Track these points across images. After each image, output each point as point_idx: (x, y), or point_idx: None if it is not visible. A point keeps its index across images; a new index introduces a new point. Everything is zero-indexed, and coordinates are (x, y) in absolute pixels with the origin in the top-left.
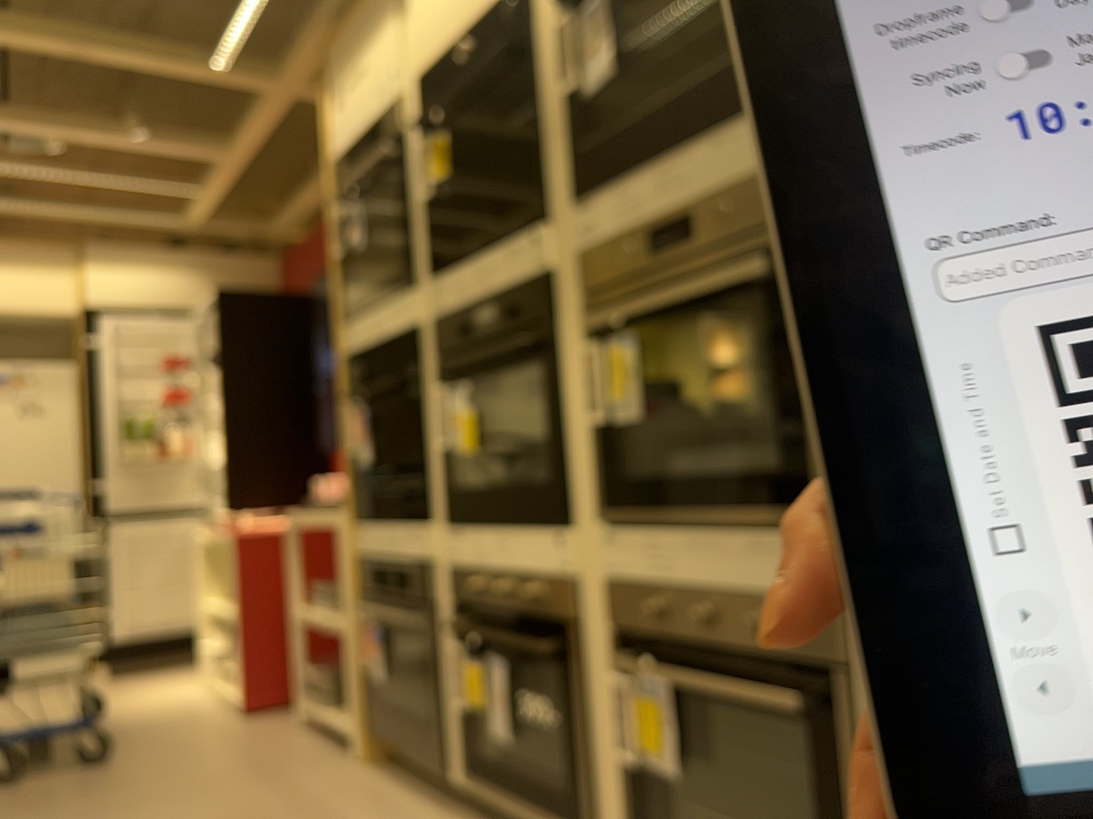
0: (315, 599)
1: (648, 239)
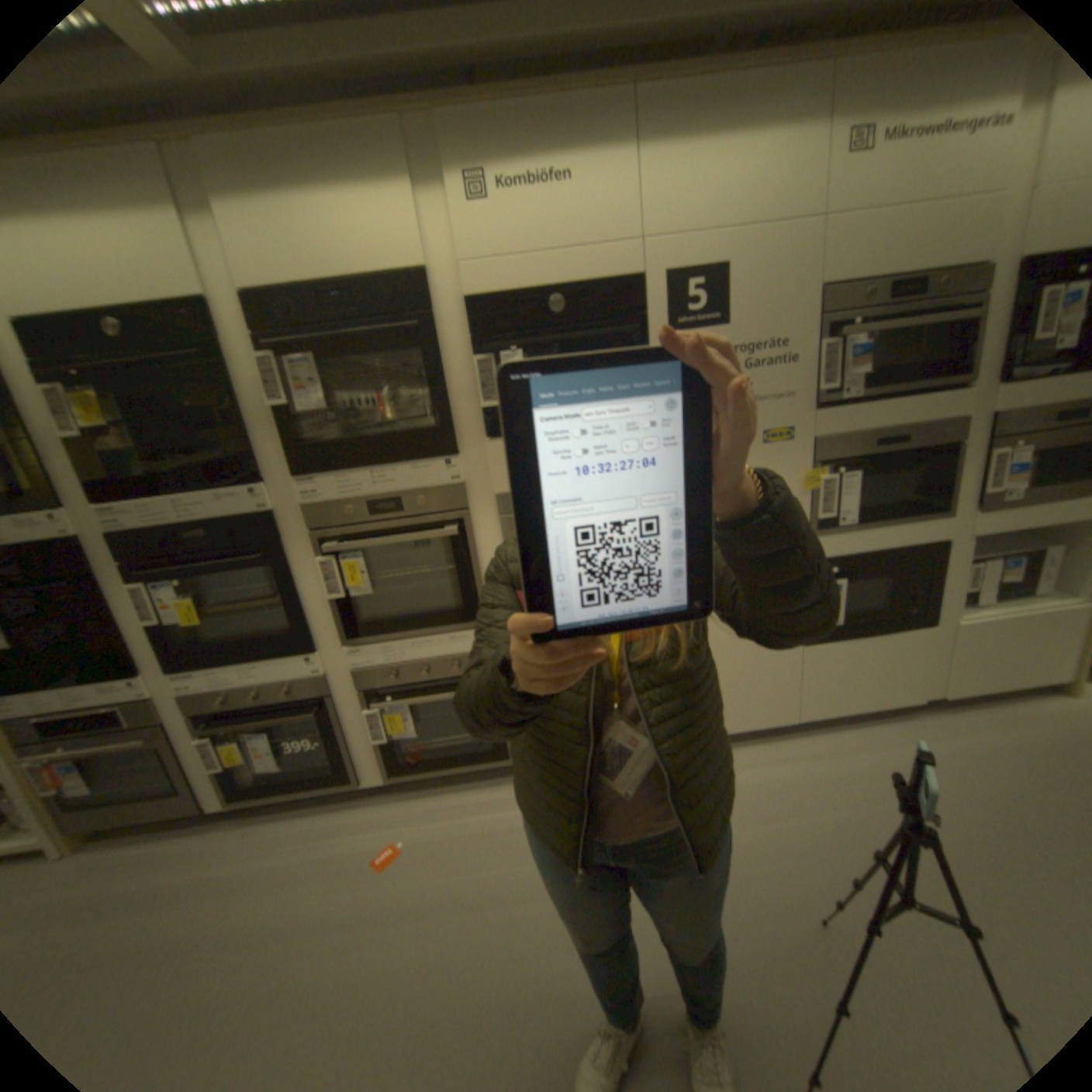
0: None
1: (367, 509)
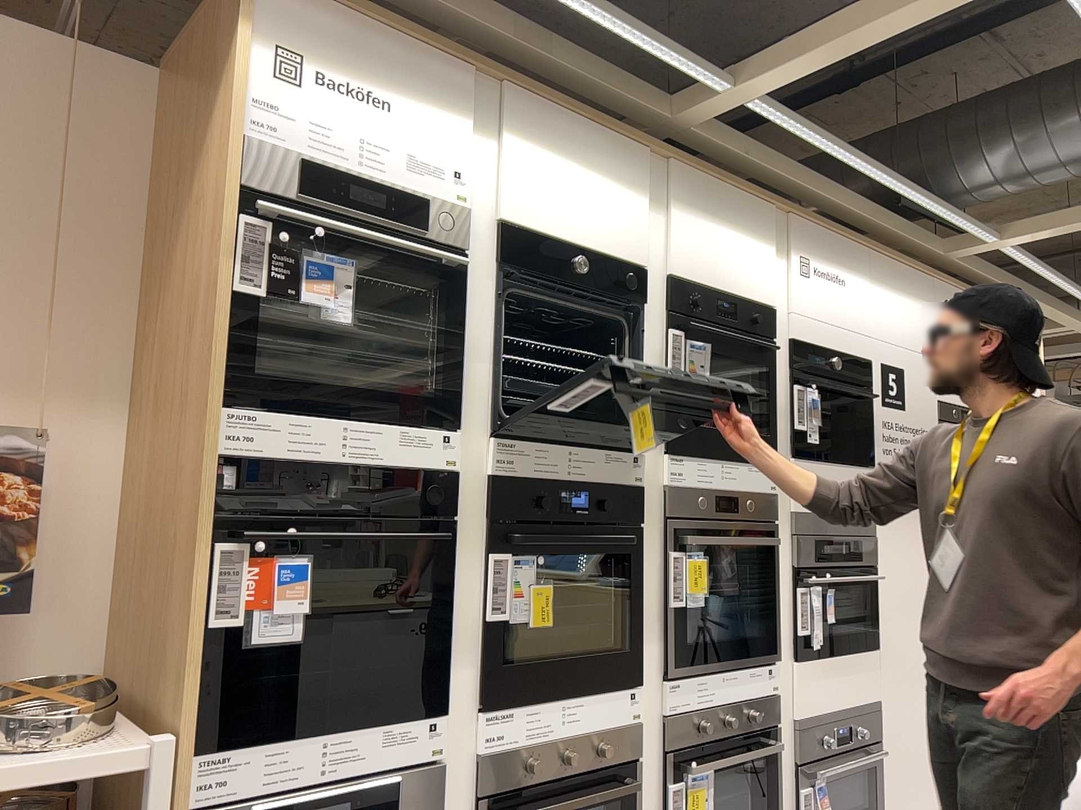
0: None
1: (709, 498)
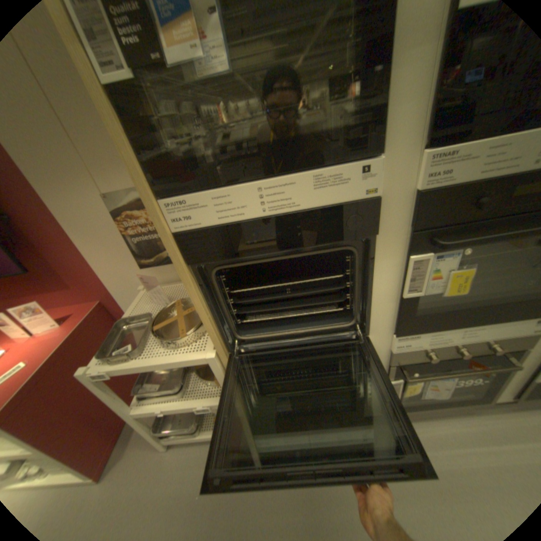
0: (139, 398)
1: None
